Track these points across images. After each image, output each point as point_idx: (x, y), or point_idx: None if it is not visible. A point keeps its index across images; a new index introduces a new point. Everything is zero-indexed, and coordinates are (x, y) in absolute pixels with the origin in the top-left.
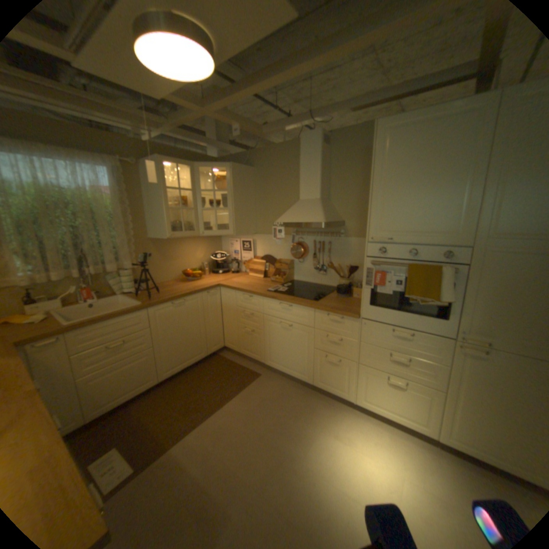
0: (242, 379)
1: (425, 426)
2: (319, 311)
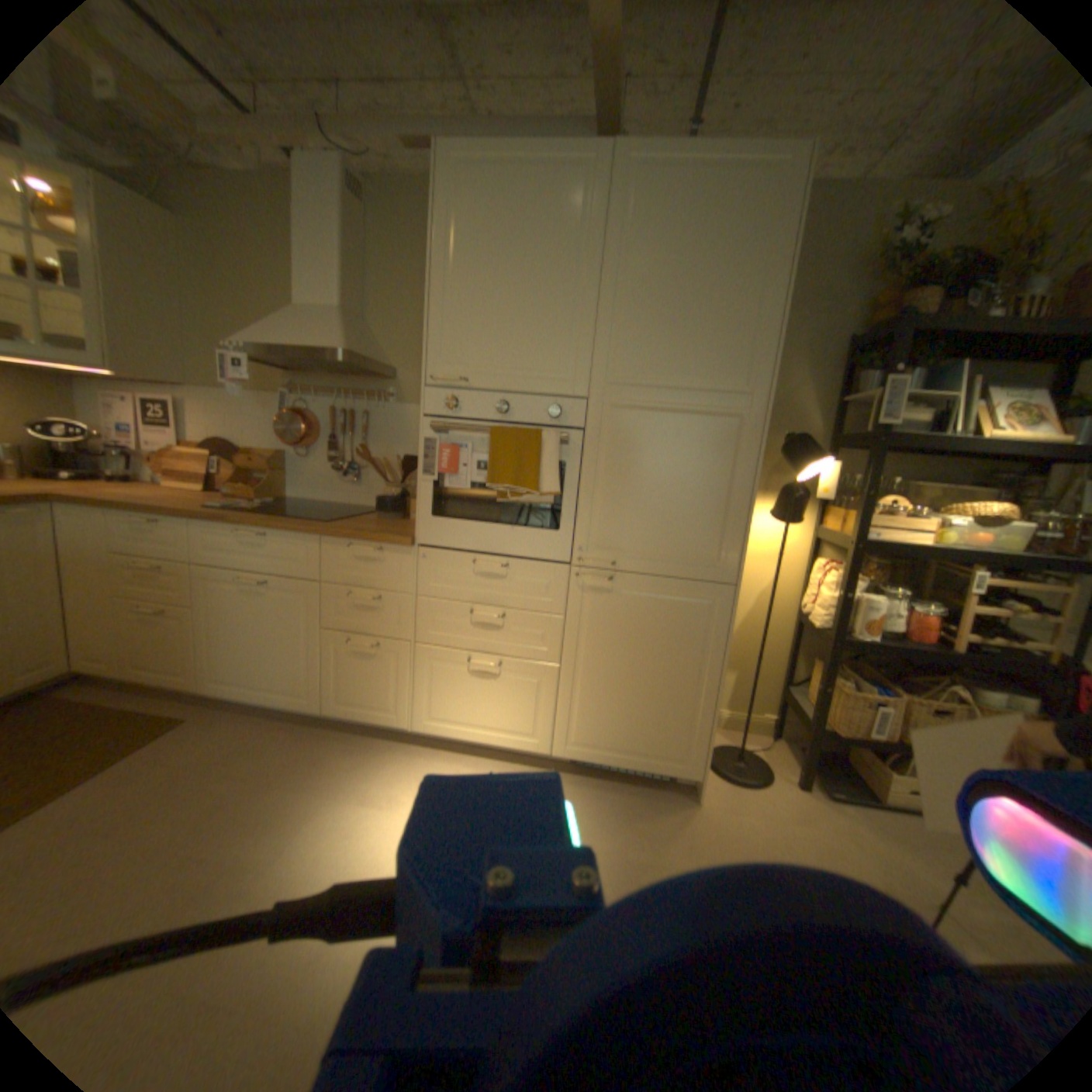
0: (119, 740)
1: (530, 736)
2: (329, 543)
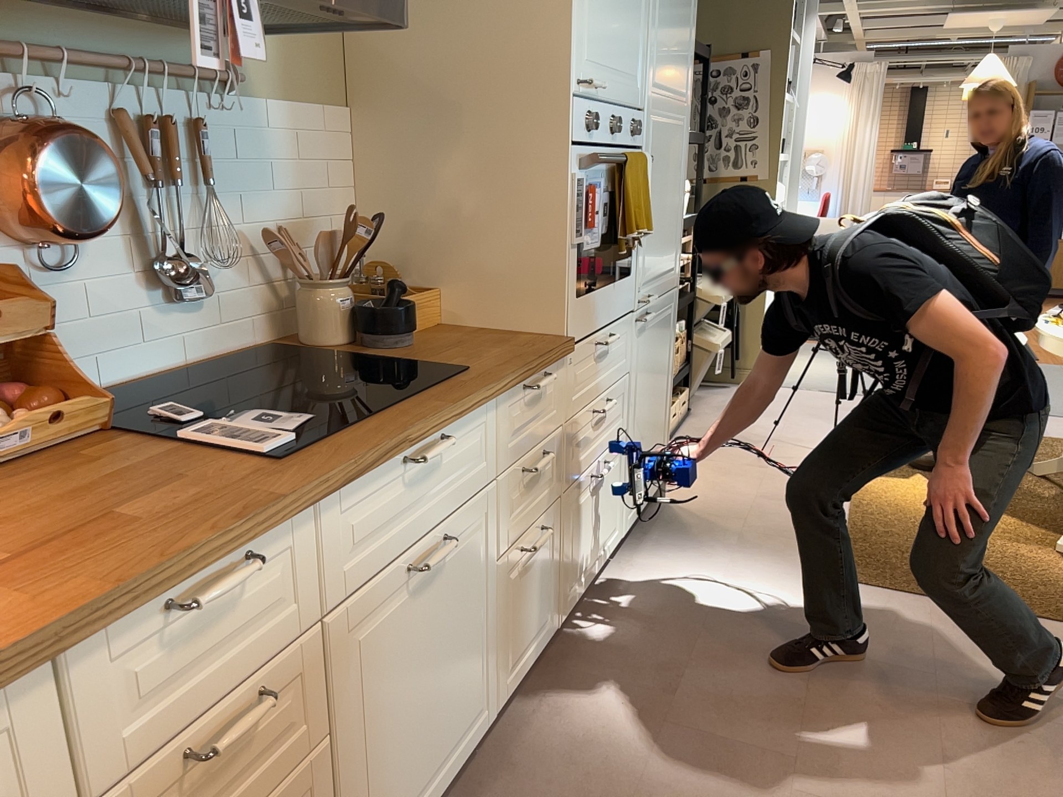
0: None
1: (614, 526)
2: (508, 395)
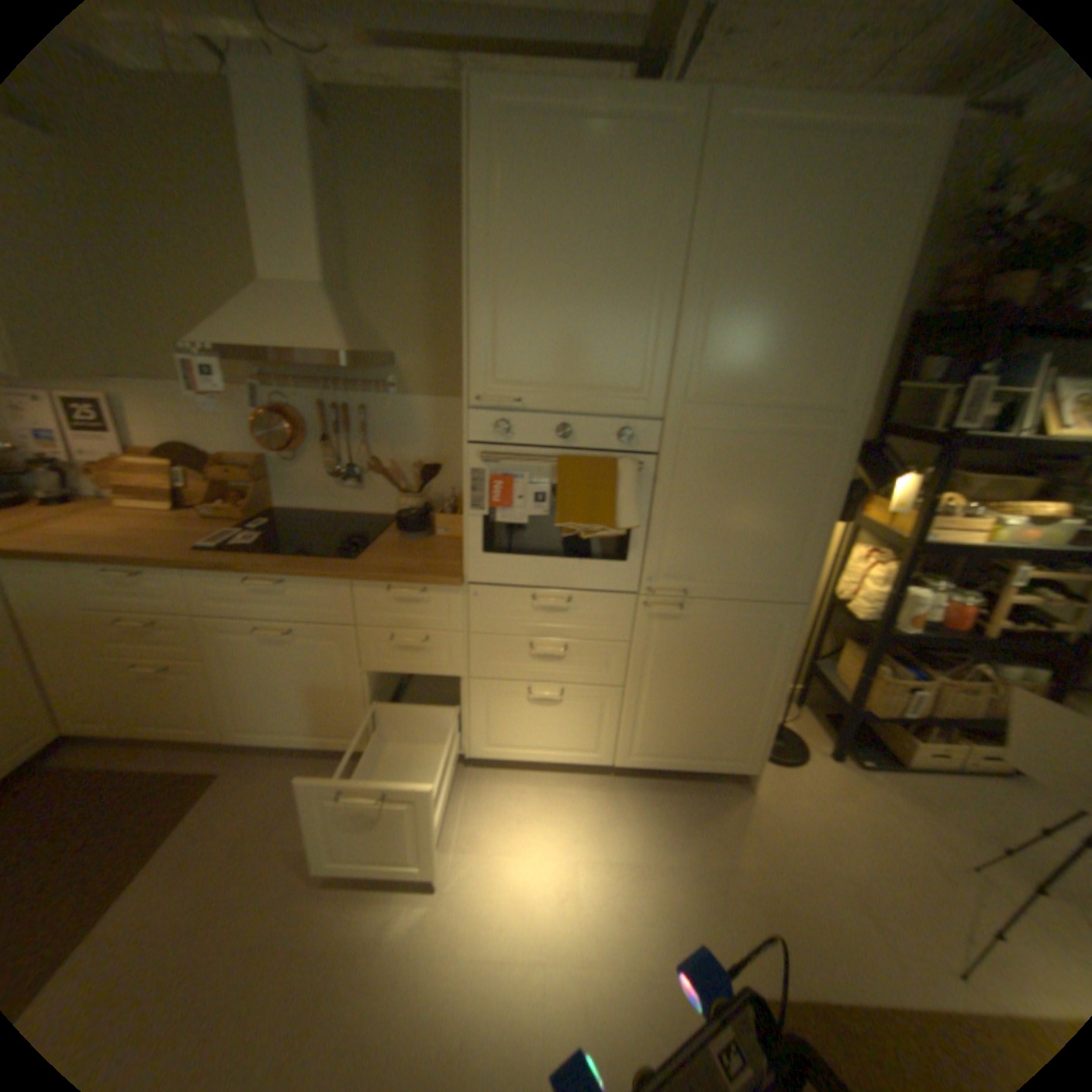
0: (157, 808)
1: (595, 750)
2: (366, 584)
